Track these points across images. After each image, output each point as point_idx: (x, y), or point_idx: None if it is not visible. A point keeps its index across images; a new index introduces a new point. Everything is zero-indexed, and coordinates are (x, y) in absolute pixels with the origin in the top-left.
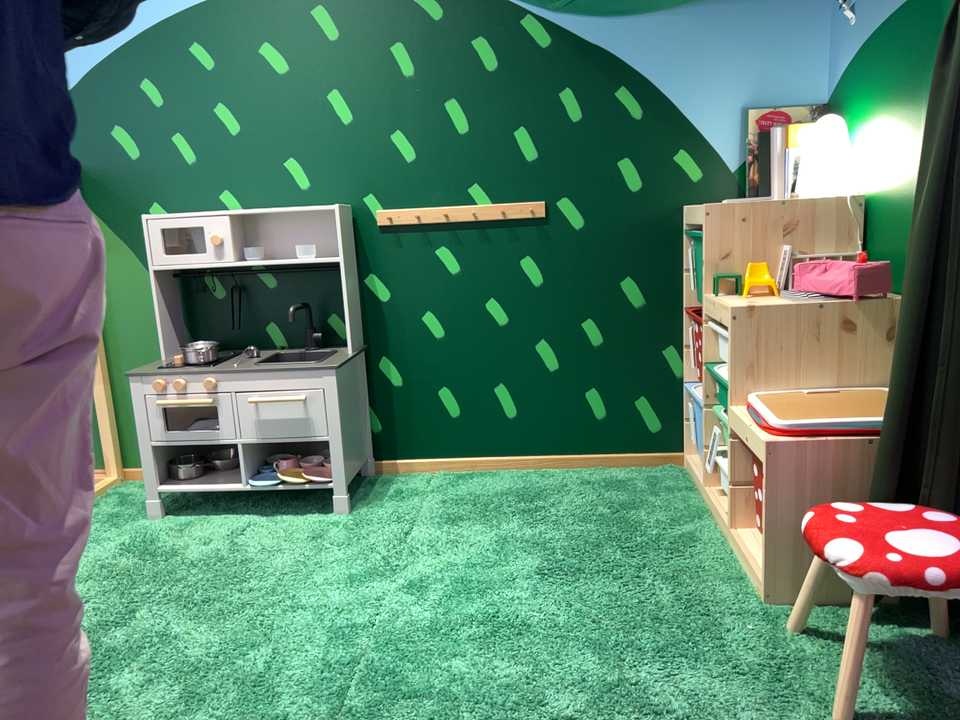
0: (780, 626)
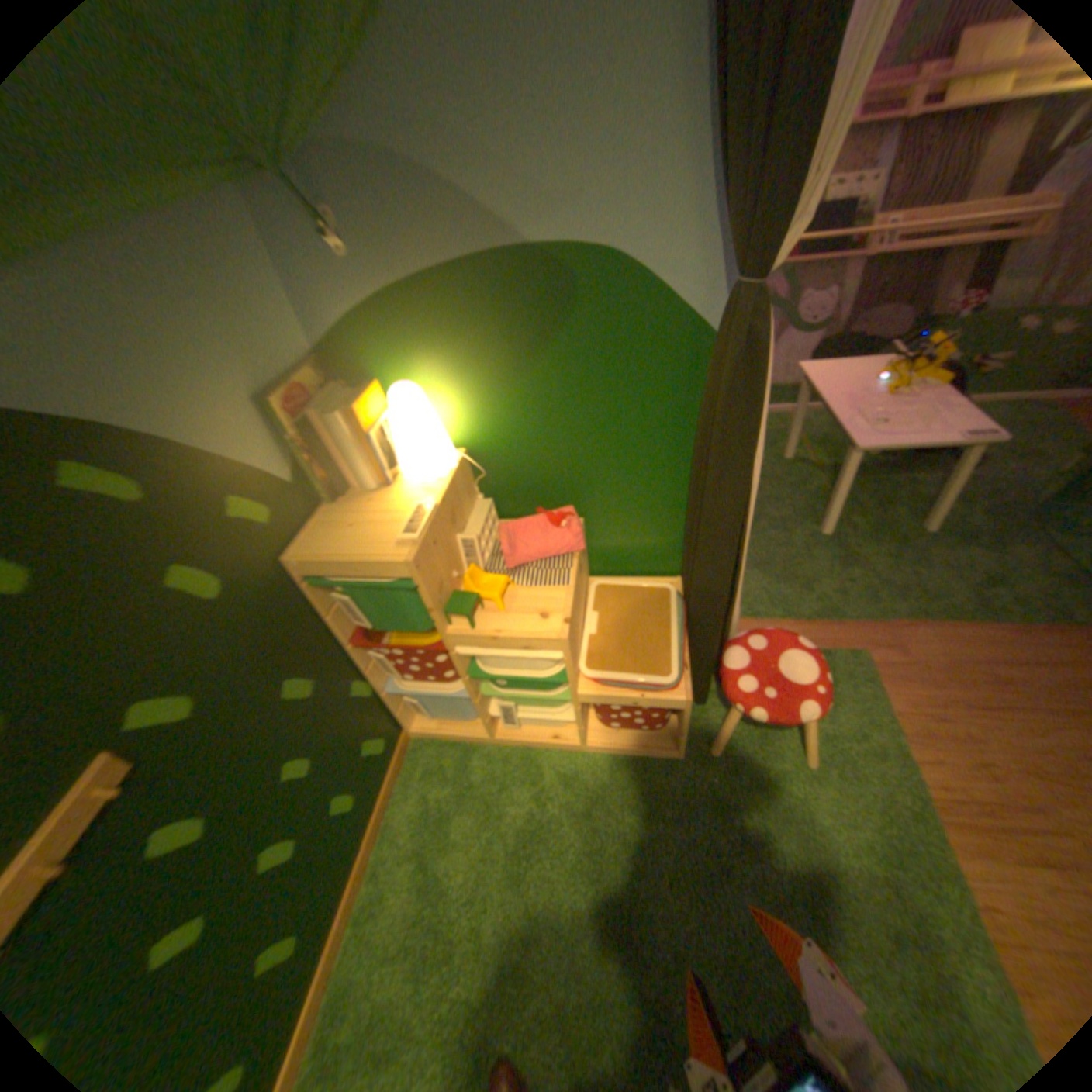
0: (710, 760)
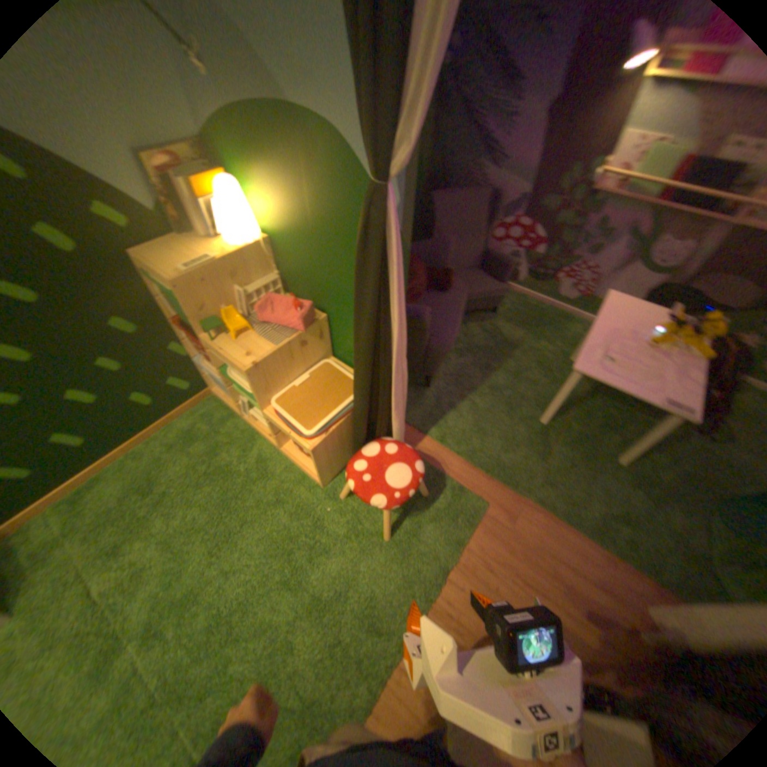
0: (336, 499)
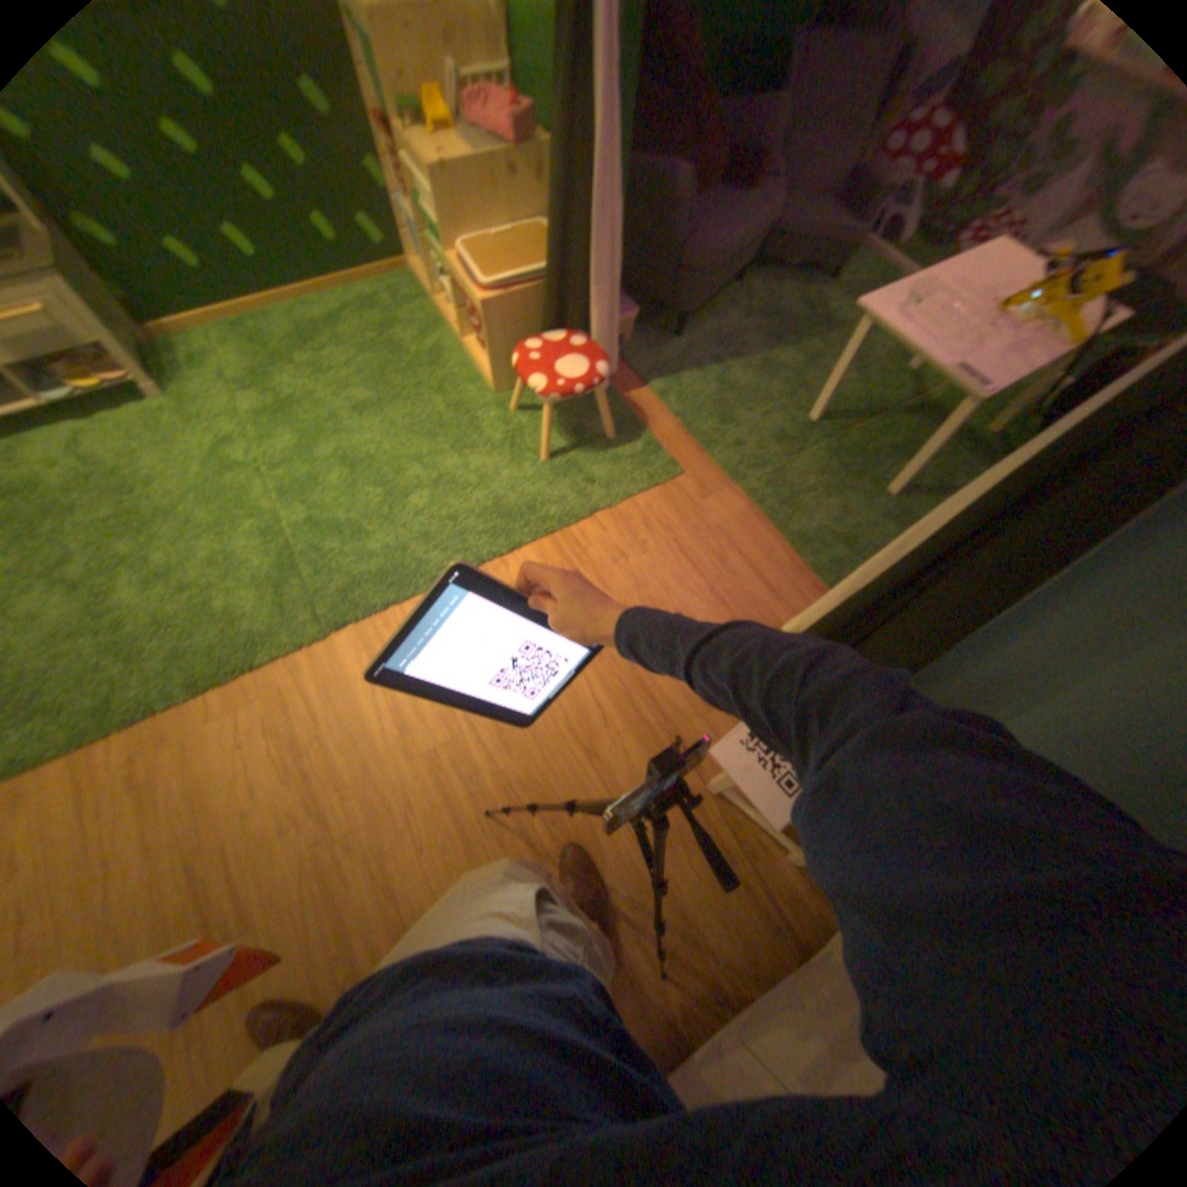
0: (504, 410)
